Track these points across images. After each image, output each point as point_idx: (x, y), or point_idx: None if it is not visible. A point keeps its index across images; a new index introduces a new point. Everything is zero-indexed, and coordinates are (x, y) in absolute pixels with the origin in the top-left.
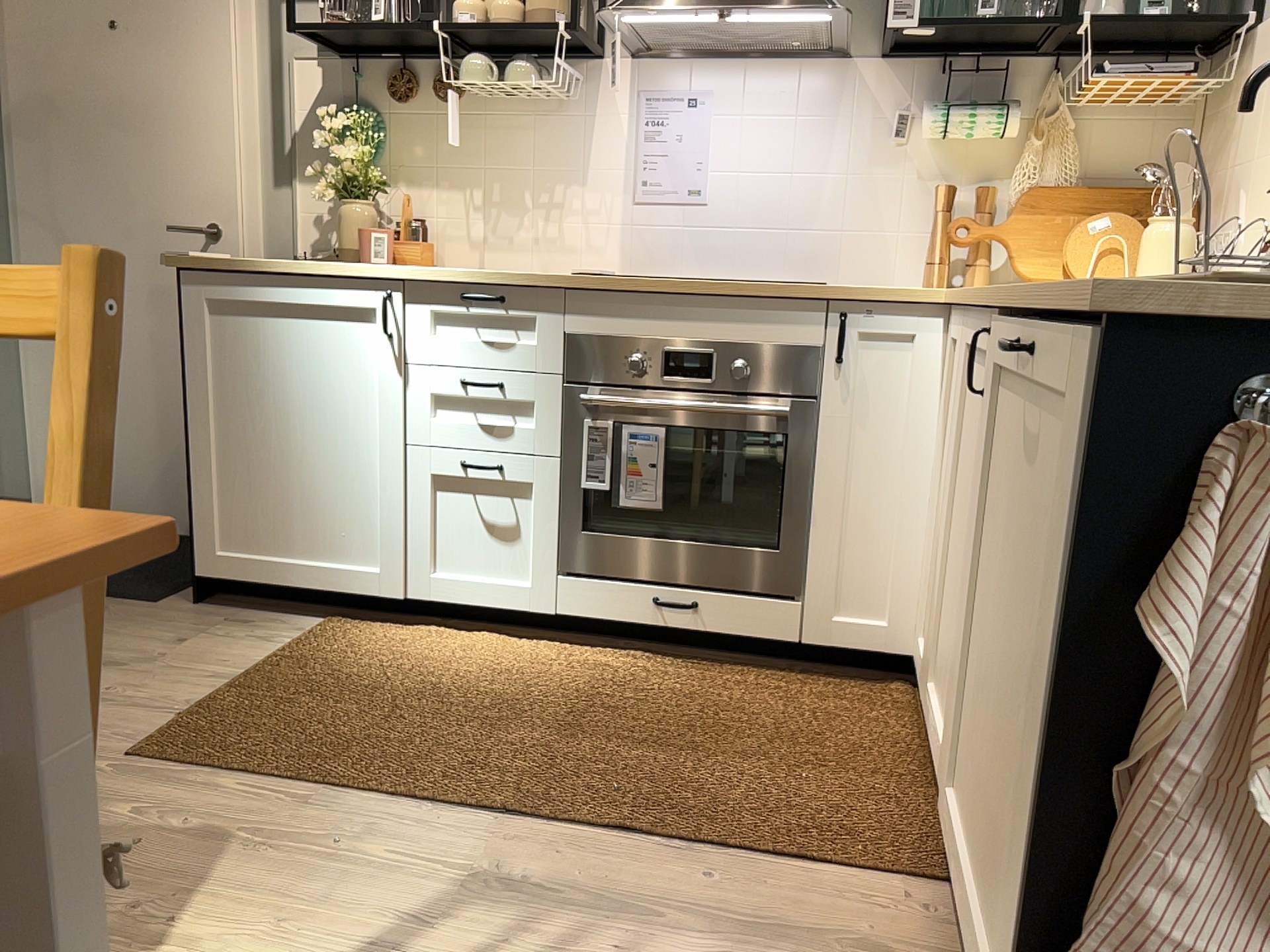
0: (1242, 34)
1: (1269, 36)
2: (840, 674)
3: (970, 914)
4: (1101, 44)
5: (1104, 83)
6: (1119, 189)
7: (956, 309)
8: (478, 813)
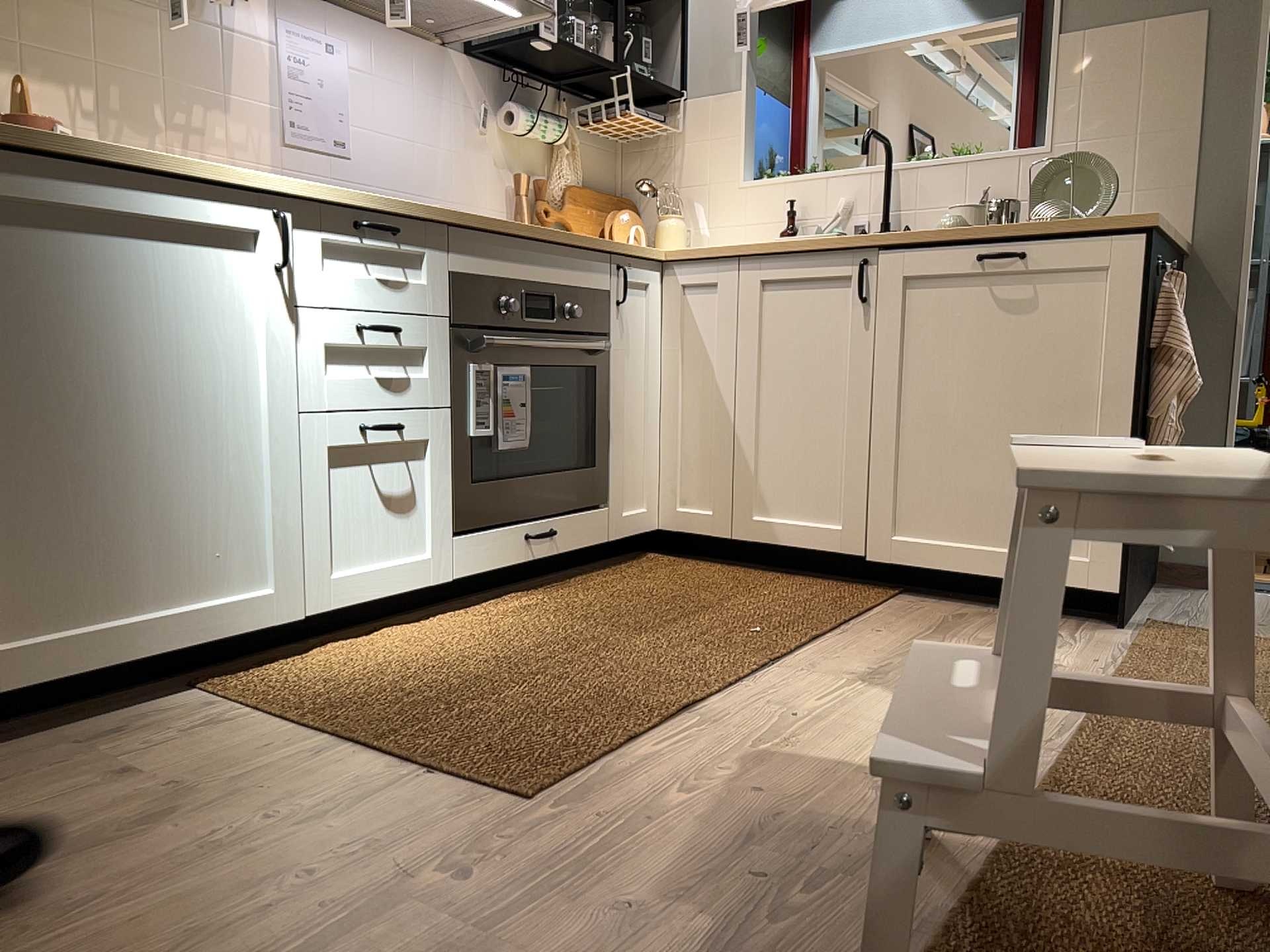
0: (664, 102)
1: (702, 108)
2: (608, 564)
3: (976, 568)
4: (594, 88)
5: (637, 116)
6: (592, 193)
7: (690, 260)
8: (761, 670)
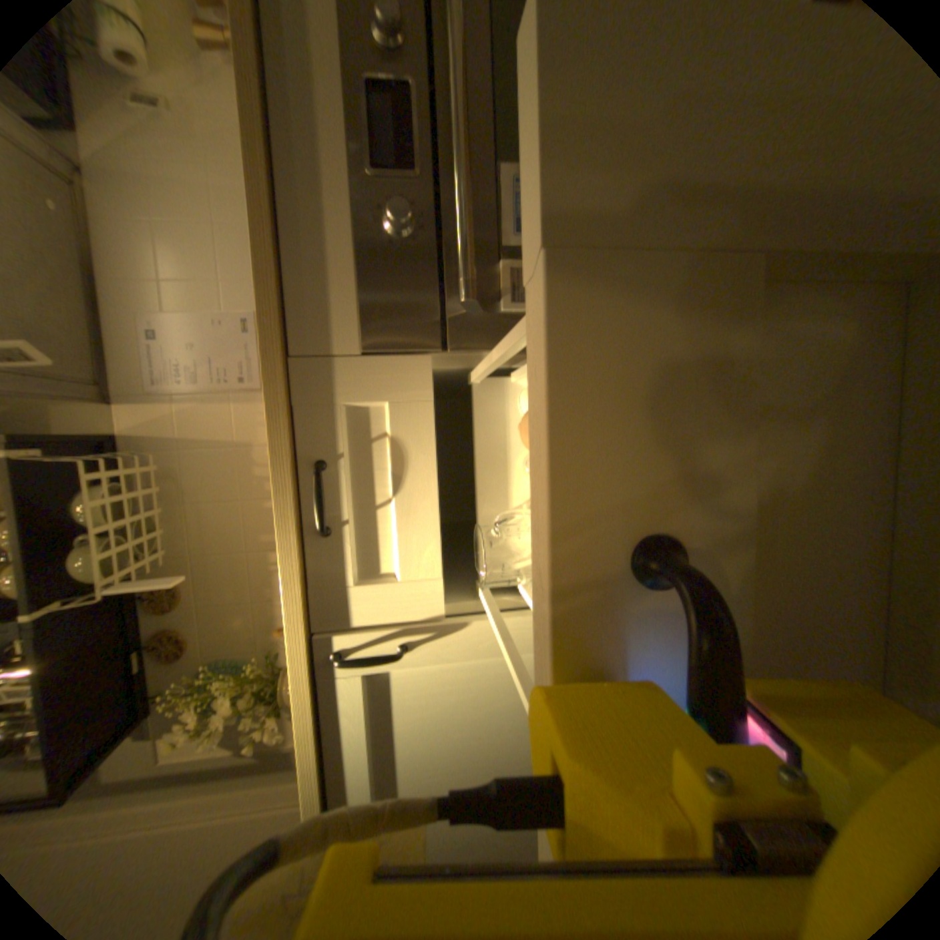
0: None
1: None
2: None
3: None
4: None
5: None
6: None
7: None
8: None
